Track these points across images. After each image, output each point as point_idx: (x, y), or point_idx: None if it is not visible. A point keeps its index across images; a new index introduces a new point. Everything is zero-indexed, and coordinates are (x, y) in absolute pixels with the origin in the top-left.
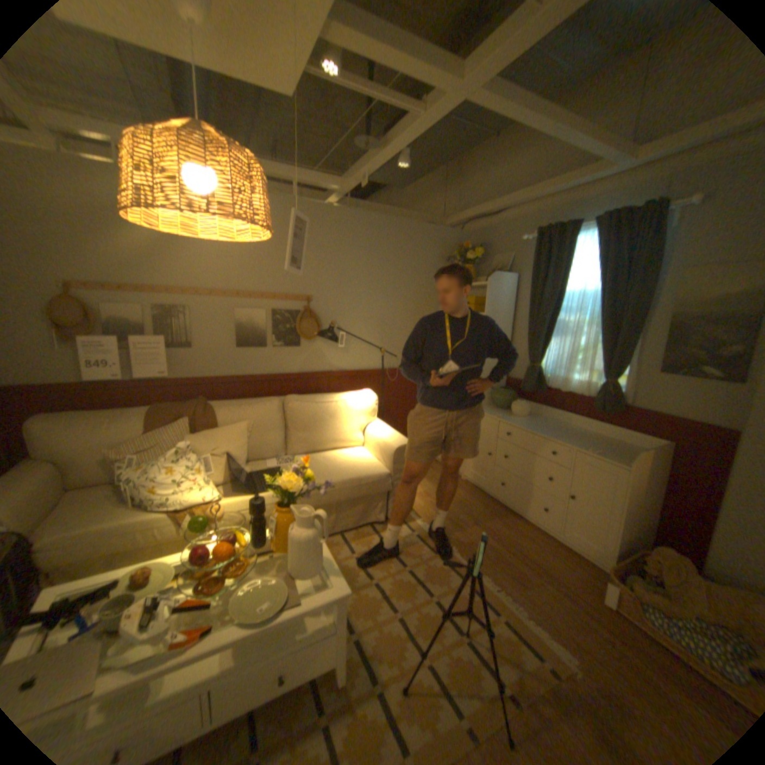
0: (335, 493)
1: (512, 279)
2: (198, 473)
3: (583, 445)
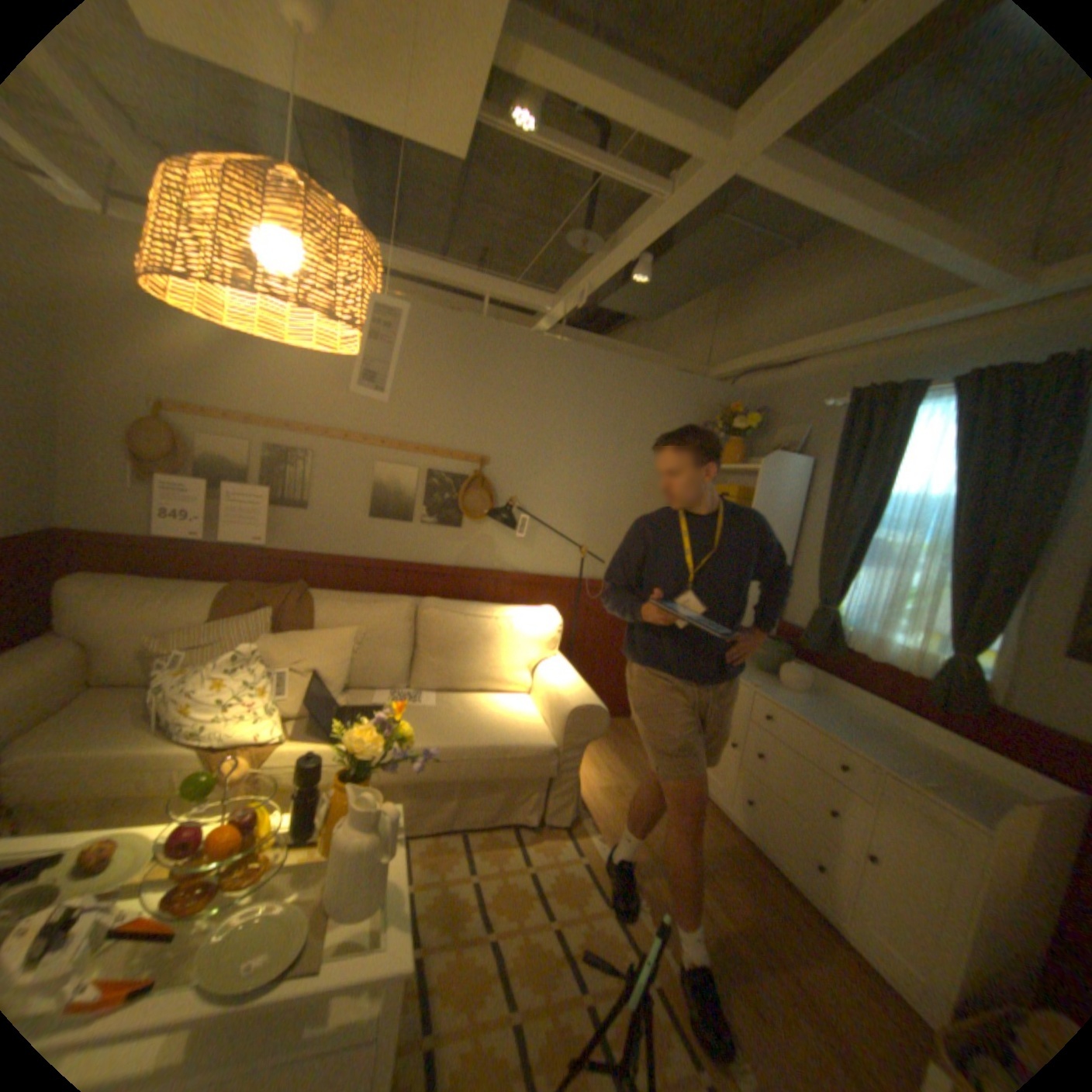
0: (461, 766)
1: (802, 466)
2: (260, 697)
3: (902, 767)
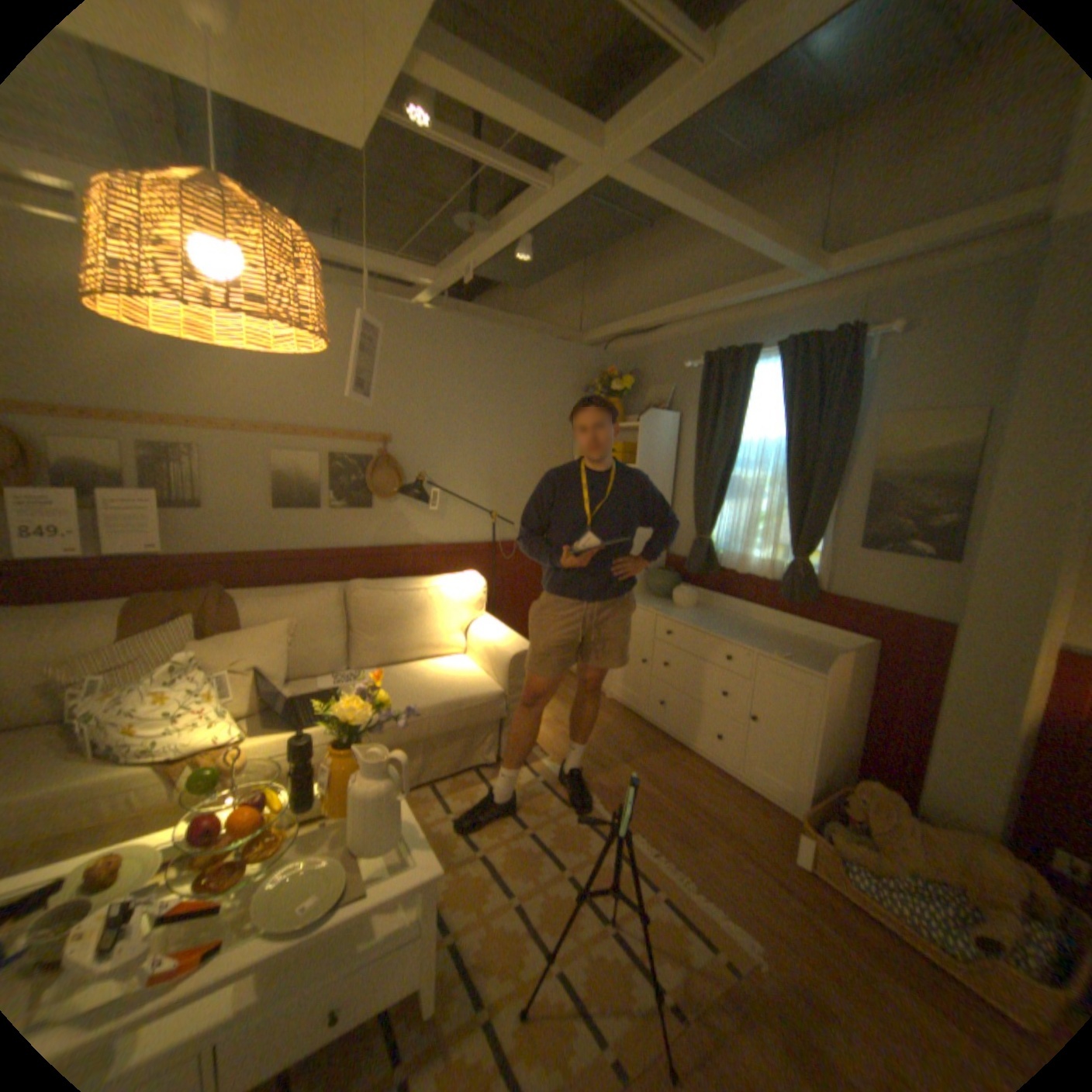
0: (422, 724)
1: (672, 421)
2: (207, 702)
3: (766, 647)
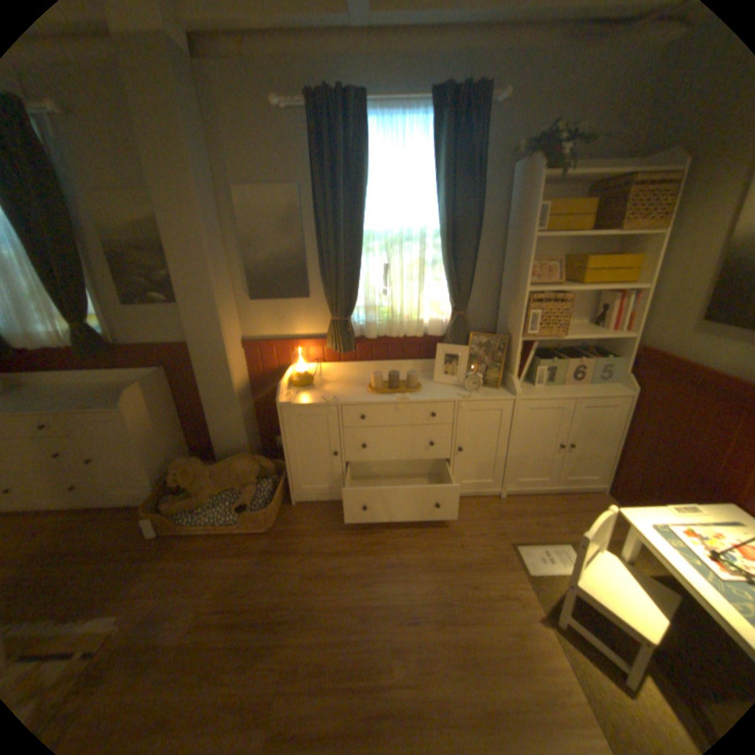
0: None
1: None
2: None
3: (72, 405)
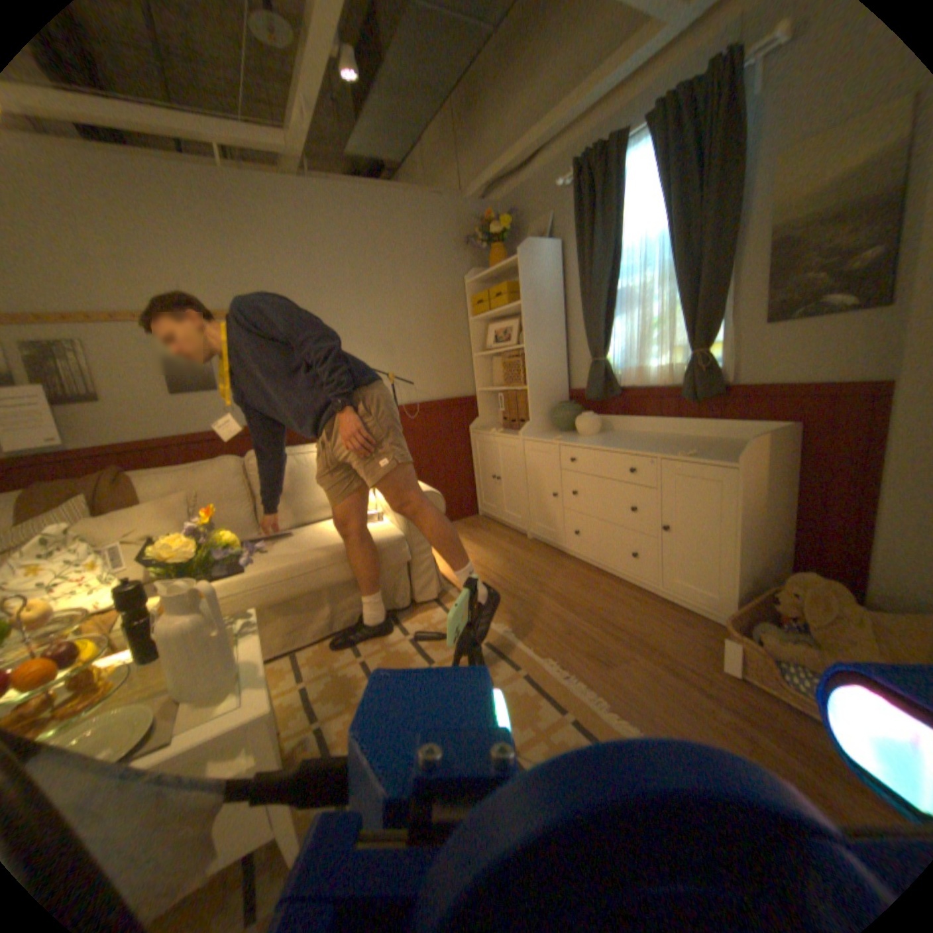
0: (319, 572)
1: (554, 248)
2: (90, 568)
3: (672, 450)
